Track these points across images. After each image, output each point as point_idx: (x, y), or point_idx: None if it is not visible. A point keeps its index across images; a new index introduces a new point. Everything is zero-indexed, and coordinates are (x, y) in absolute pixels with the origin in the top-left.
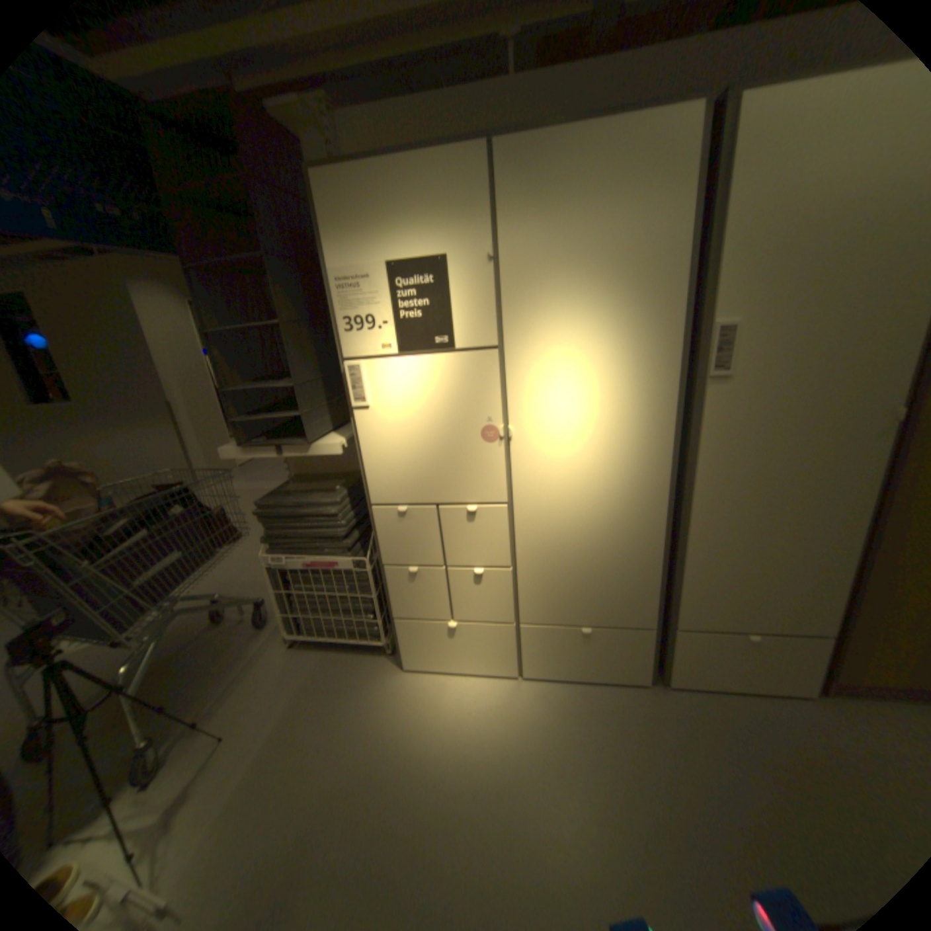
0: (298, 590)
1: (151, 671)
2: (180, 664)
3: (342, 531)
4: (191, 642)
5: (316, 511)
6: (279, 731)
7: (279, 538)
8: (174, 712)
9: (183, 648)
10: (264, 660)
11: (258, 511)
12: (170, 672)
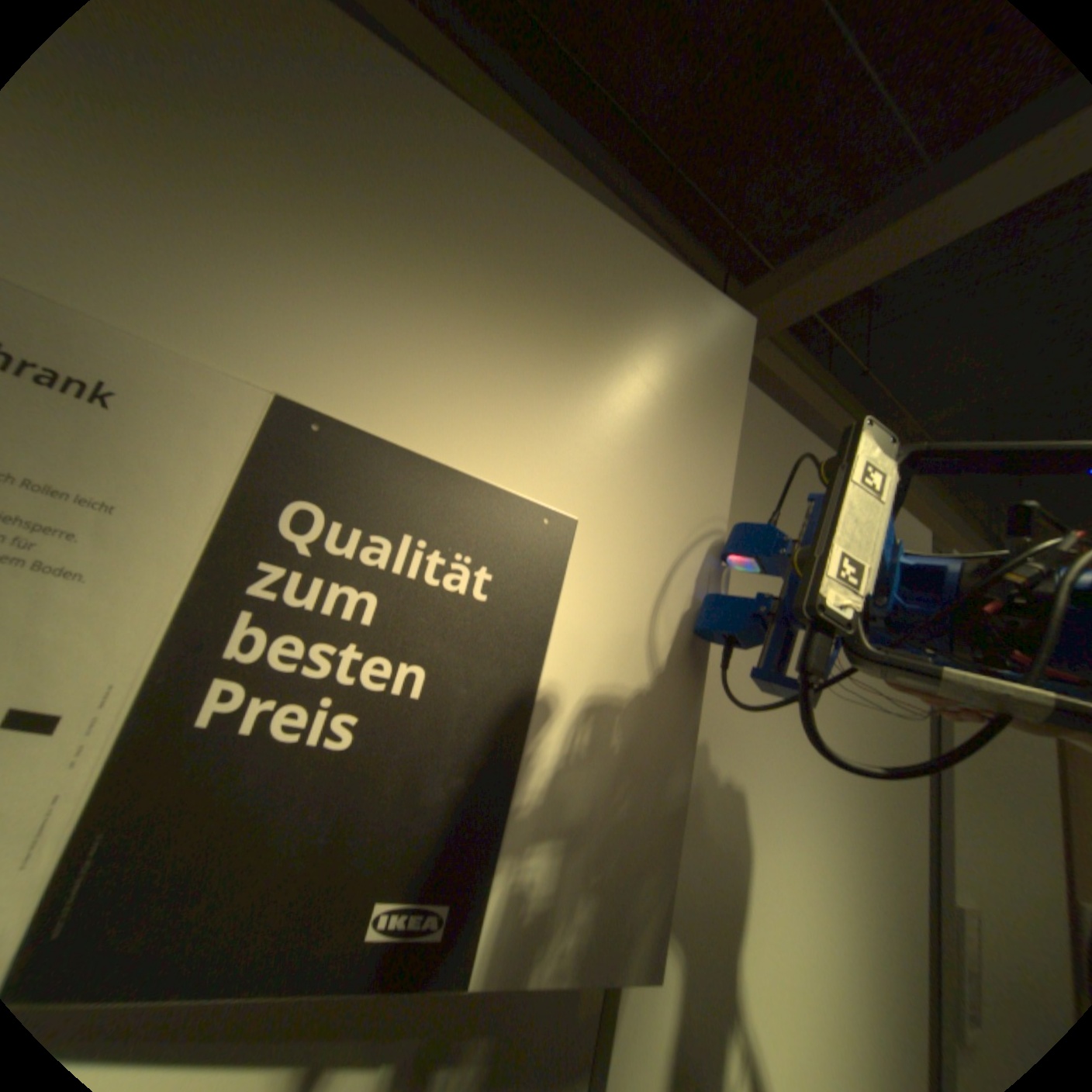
0: None
1: None
2: None
3: None
4: None
5: None
6: None
7: None
8: None
9: None
10: None
11: None
12: None
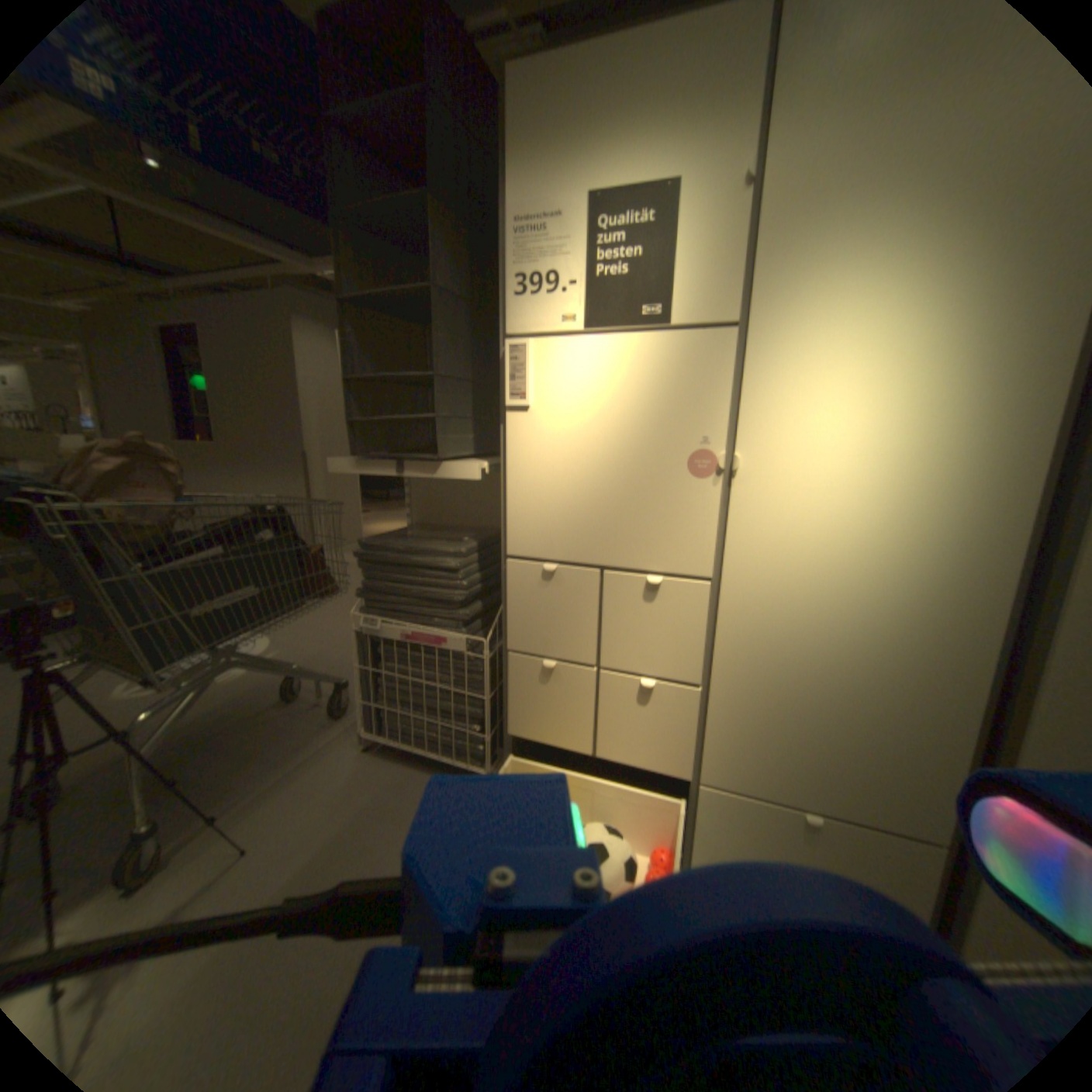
0: (390, 671)
1: (197, 742)
2: (230, 742)
3: (461, 595)
4: (251, 717)
5: (432, 562)
6: (322, 863)
7: (379, 595)
8: (203, 800)
9: (239, 722)
10: (329, 760)
11: (360, 552)
12: (216, 748)
